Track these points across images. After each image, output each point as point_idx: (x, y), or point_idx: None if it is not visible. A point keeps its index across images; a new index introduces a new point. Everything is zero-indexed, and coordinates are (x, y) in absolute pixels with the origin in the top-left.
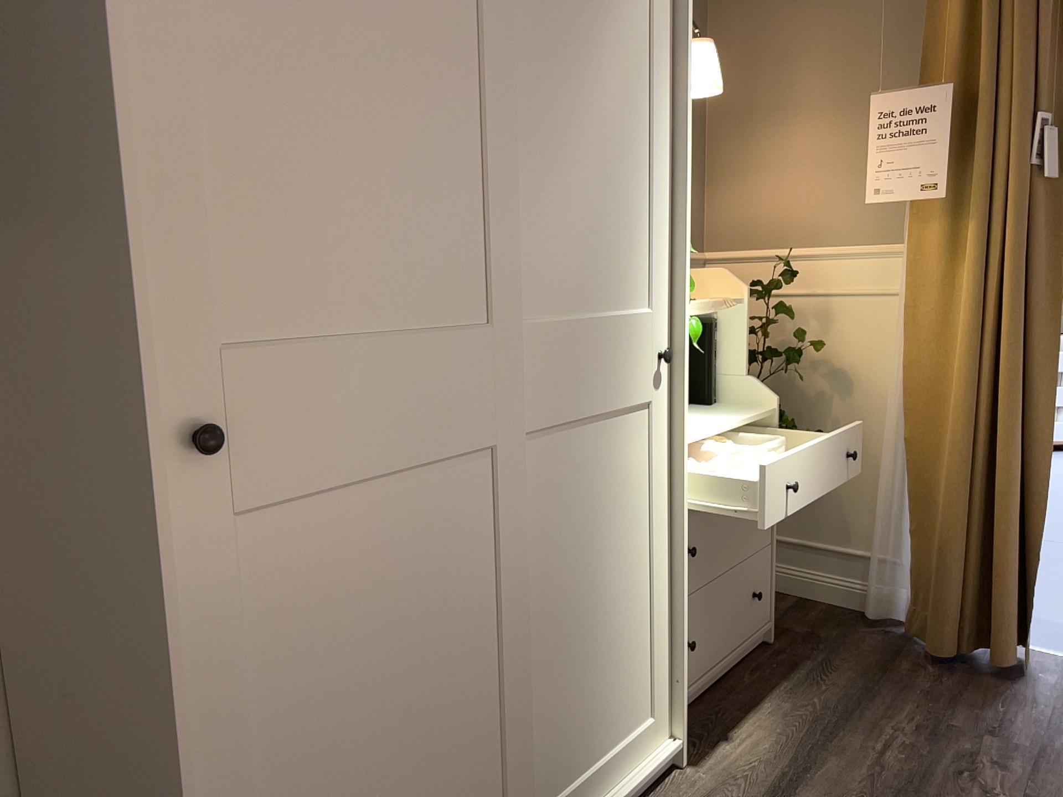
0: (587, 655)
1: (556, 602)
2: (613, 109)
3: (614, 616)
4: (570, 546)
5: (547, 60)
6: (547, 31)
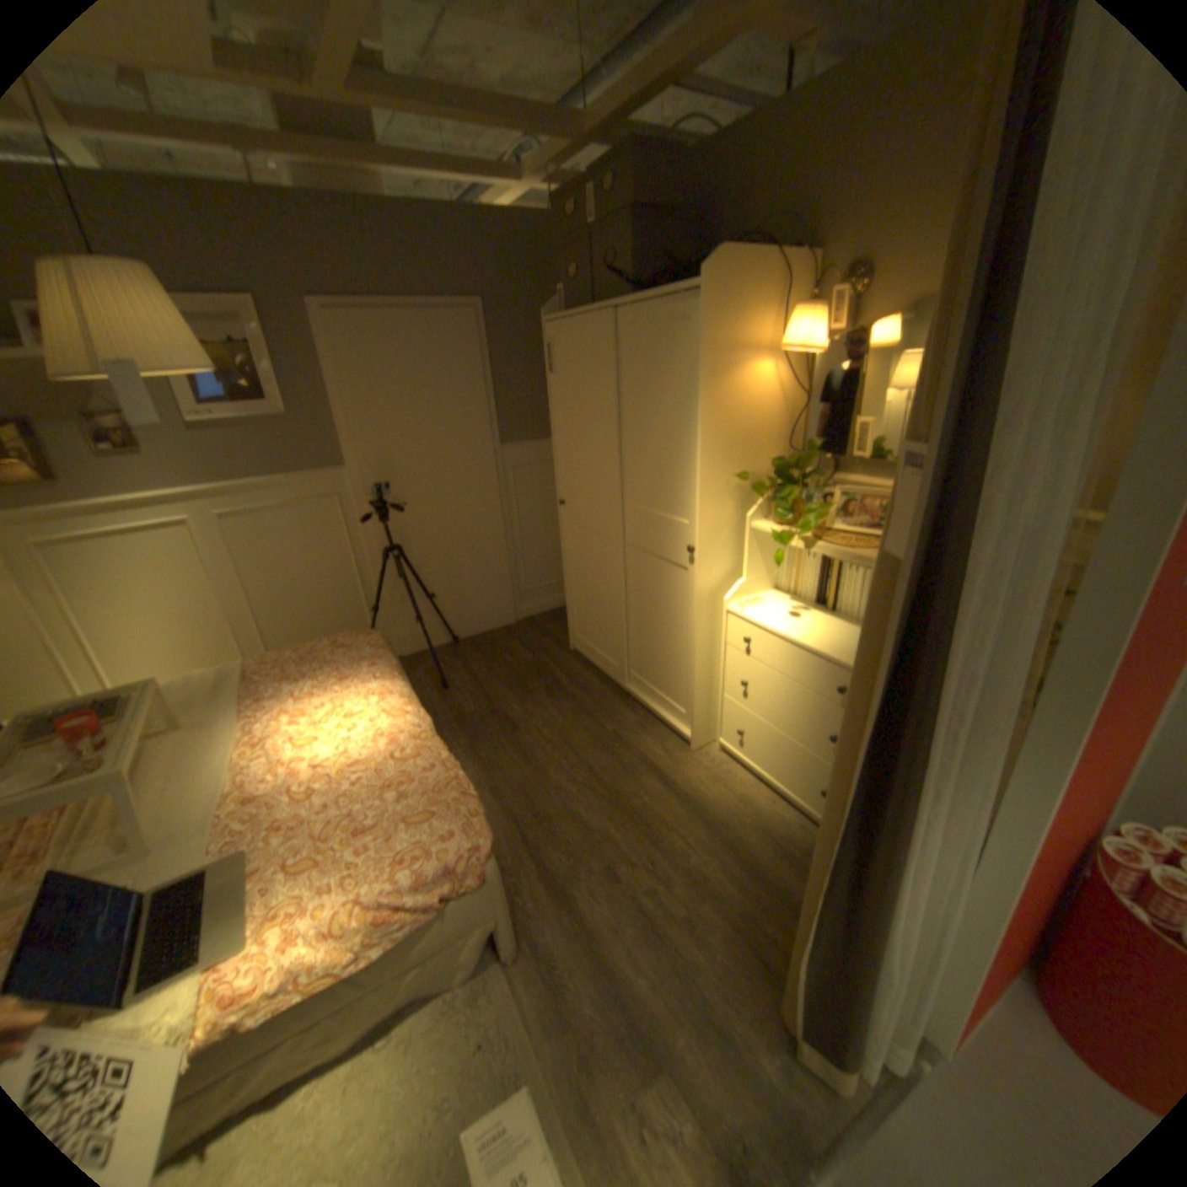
0: (653, 649)
1: (640, 614)
2: (668, 414)
3: (666, 649)
4: (646, 599)
5: (636, 398)
6: (636, 385)
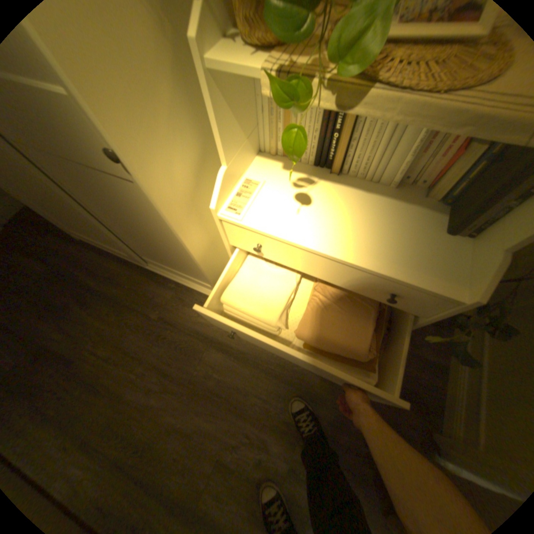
0: (153, 249)
1: (115, 222)
2: None
3: (167, 251)
4: (108, 210)
5: None
6: None
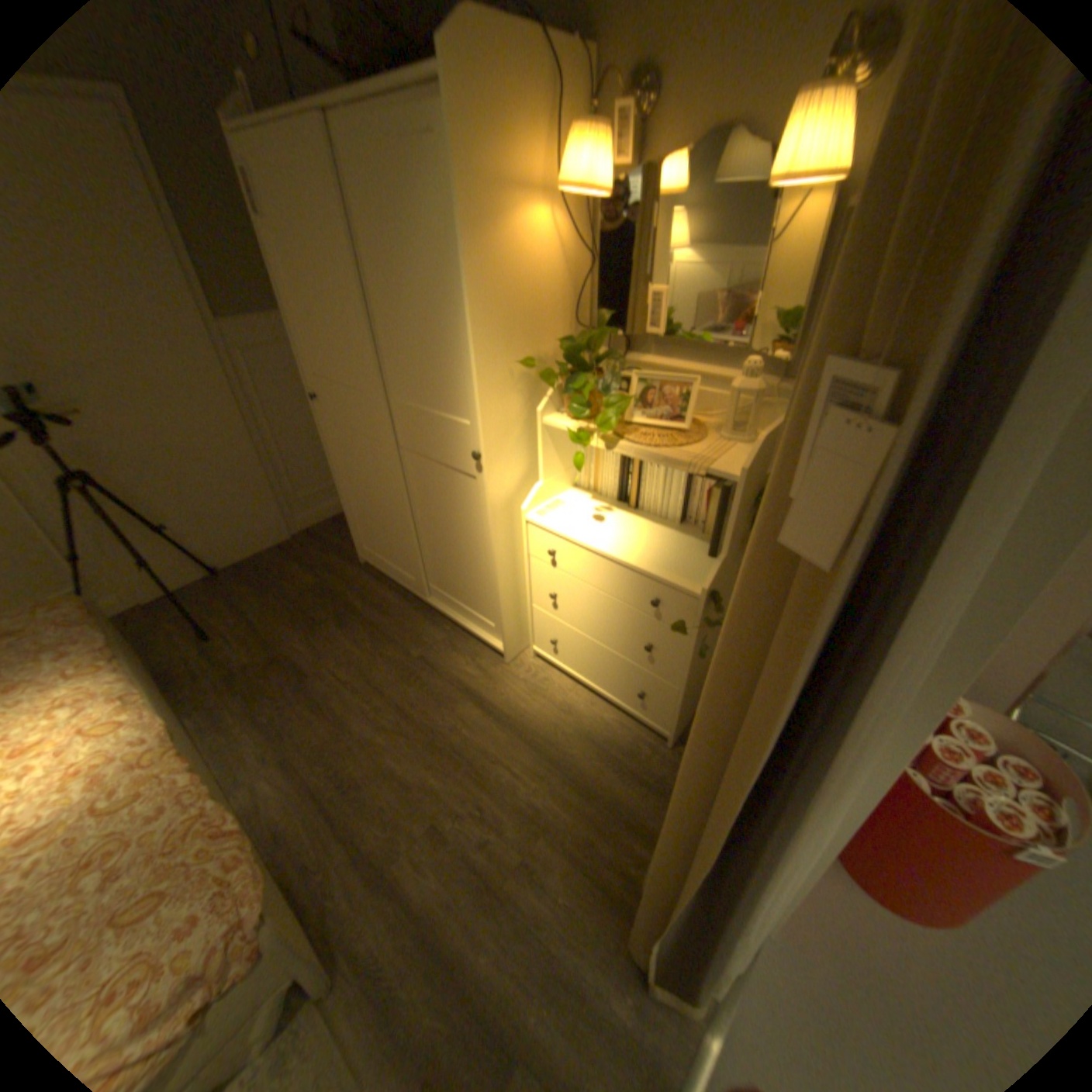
0: (452, 563)
1: (431, 526)
2: (424, 279)
3: (466, 563)
4: (435, 510)
5: (380, 257)
6: (376, 238)
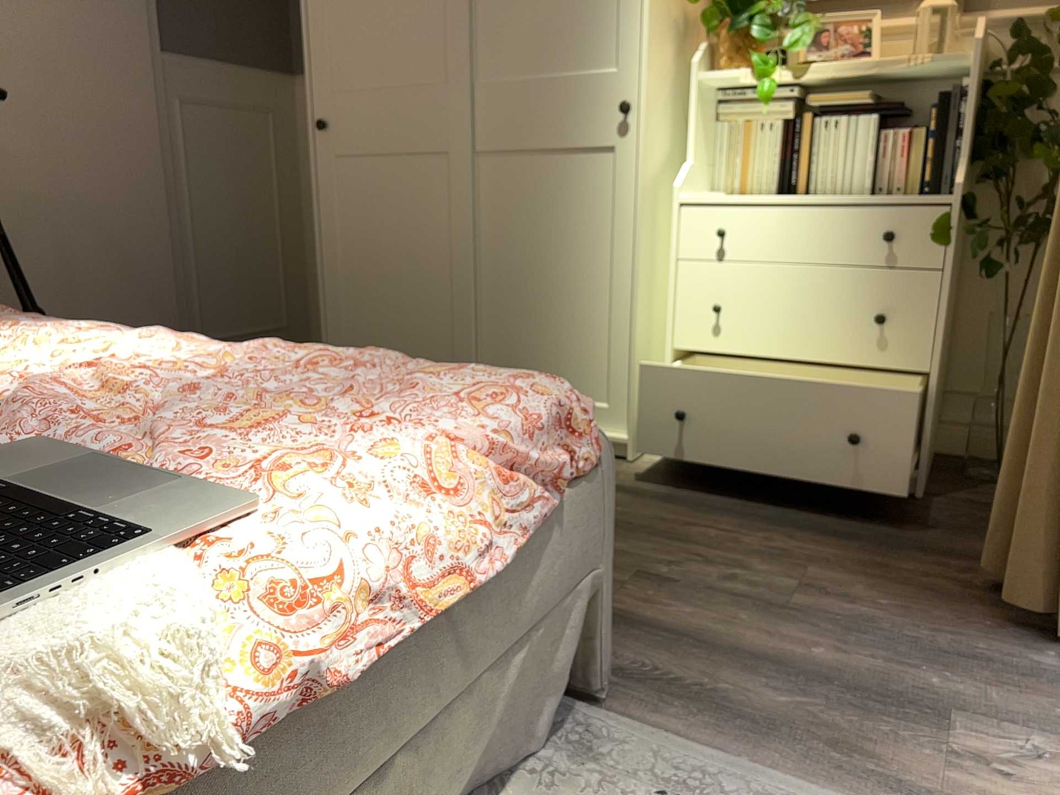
0: (536, 322)
1: (507, 270)
2: None
3: (567, 308)
4: (520, 237)
5: None
6: None
